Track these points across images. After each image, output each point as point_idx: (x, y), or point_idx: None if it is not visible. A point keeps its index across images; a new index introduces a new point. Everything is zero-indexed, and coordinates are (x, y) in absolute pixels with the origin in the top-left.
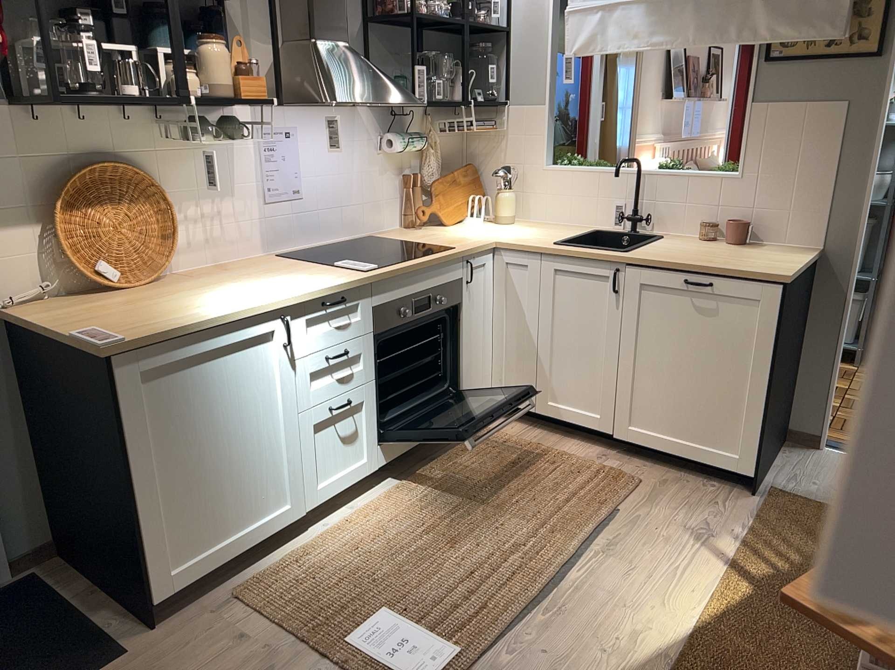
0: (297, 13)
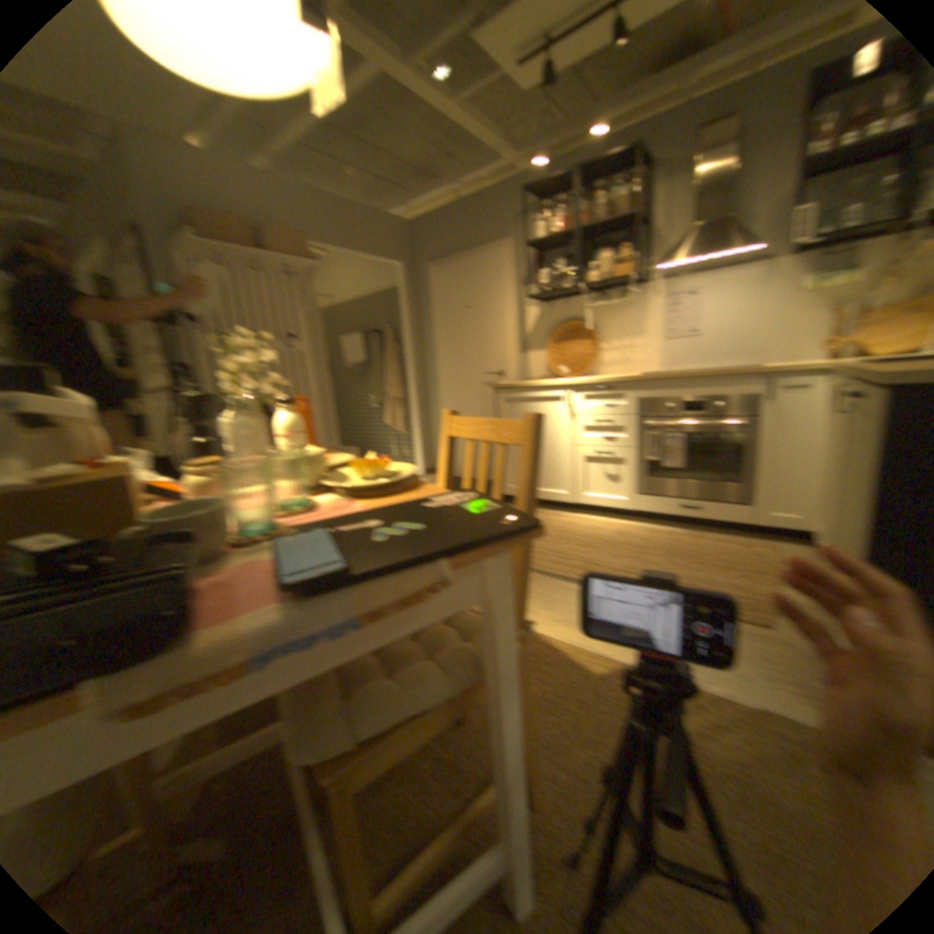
0: (709, 206)
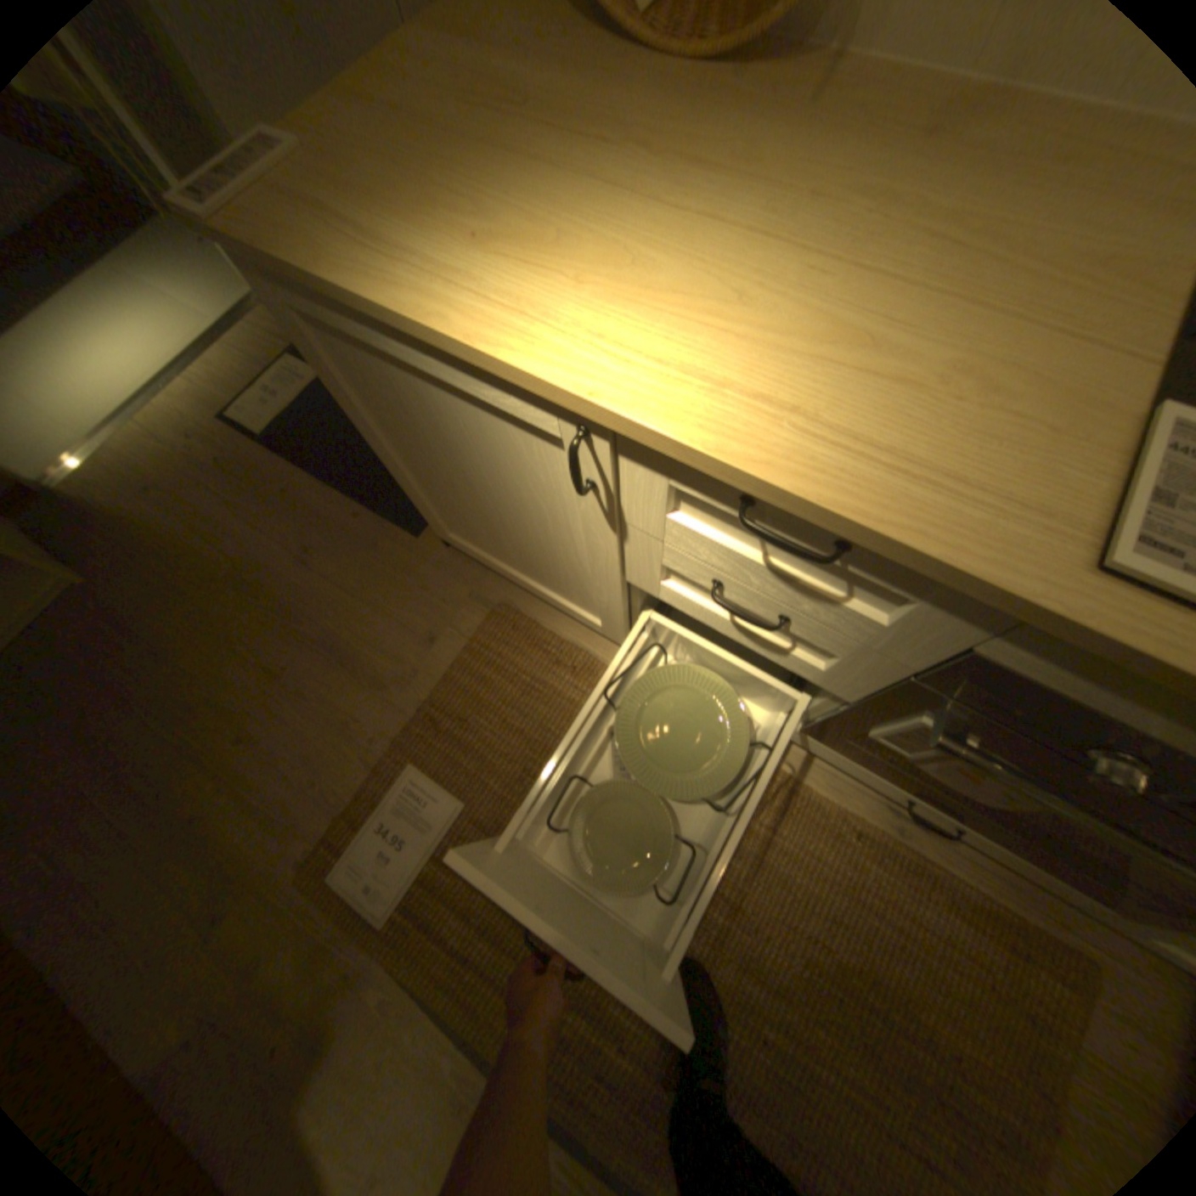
0: None
